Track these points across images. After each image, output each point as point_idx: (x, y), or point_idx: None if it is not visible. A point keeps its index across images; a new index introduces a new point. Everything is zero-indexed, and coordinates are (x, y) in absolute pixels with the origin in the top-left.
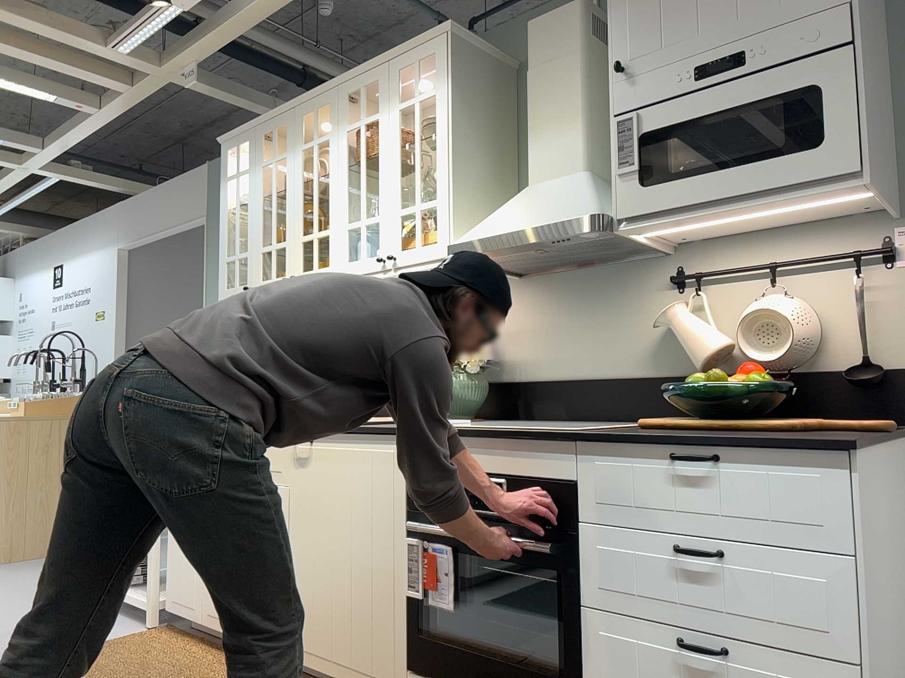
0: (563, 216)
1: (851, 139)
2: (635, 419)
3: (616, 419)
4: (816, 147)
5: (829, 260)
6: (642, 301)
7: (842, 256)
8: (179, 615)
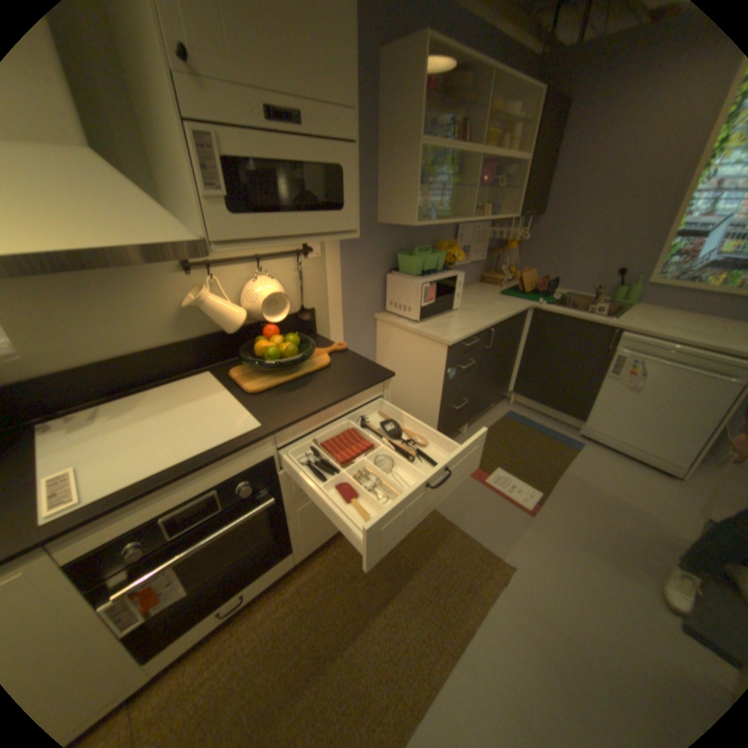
0: (151, 235)
1: (356, 209)
2: (174, 374)
3: (155, 379)
4: (342, 209)
5: (284, 253)
6: (153, 282)
7: (293, 252)
8: None
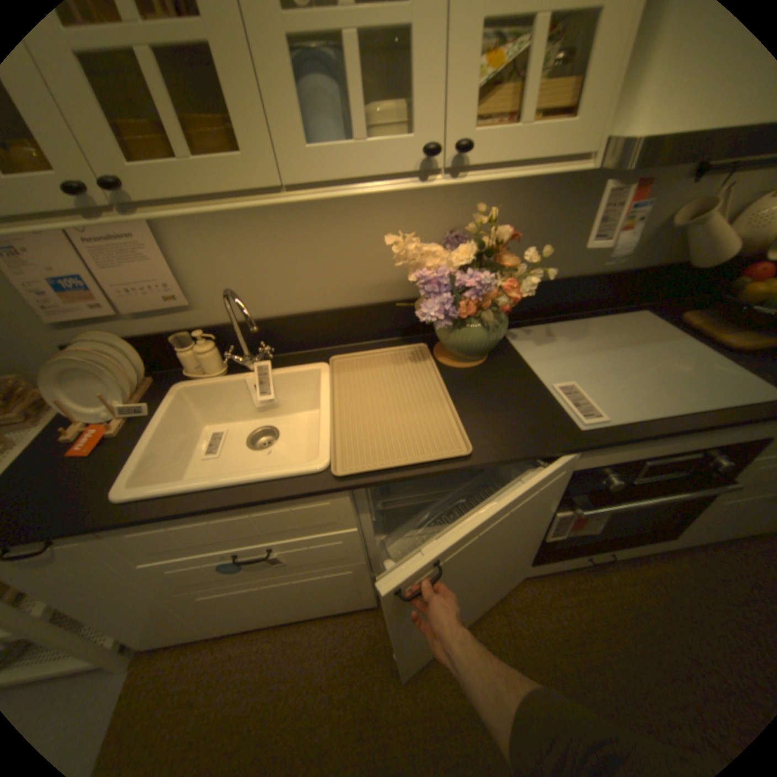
0: None
1: None
2: (608, 307)
3: (591, 309)
4: None
5: None
6: (657, 192)
7: None
8: (173, 644)
